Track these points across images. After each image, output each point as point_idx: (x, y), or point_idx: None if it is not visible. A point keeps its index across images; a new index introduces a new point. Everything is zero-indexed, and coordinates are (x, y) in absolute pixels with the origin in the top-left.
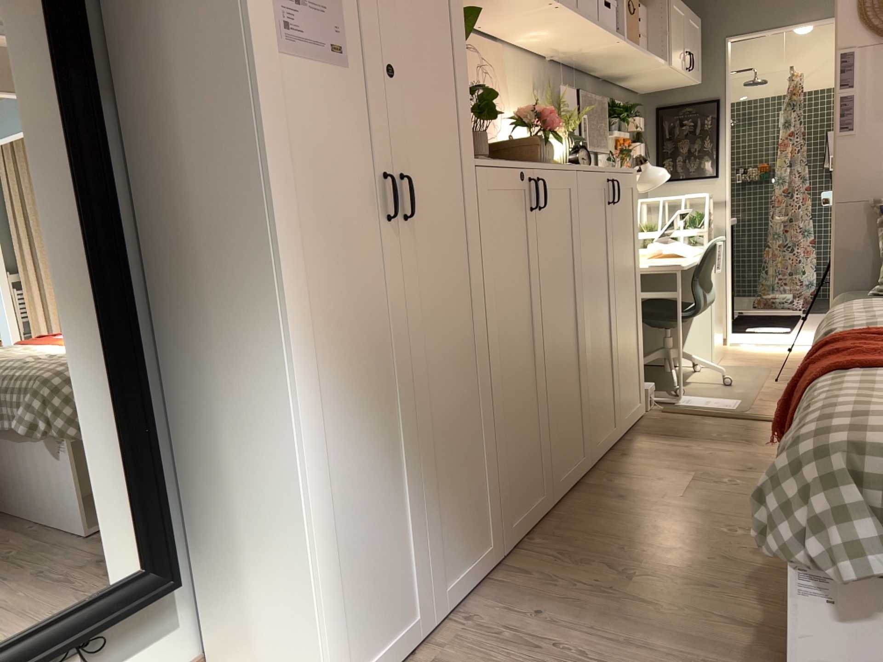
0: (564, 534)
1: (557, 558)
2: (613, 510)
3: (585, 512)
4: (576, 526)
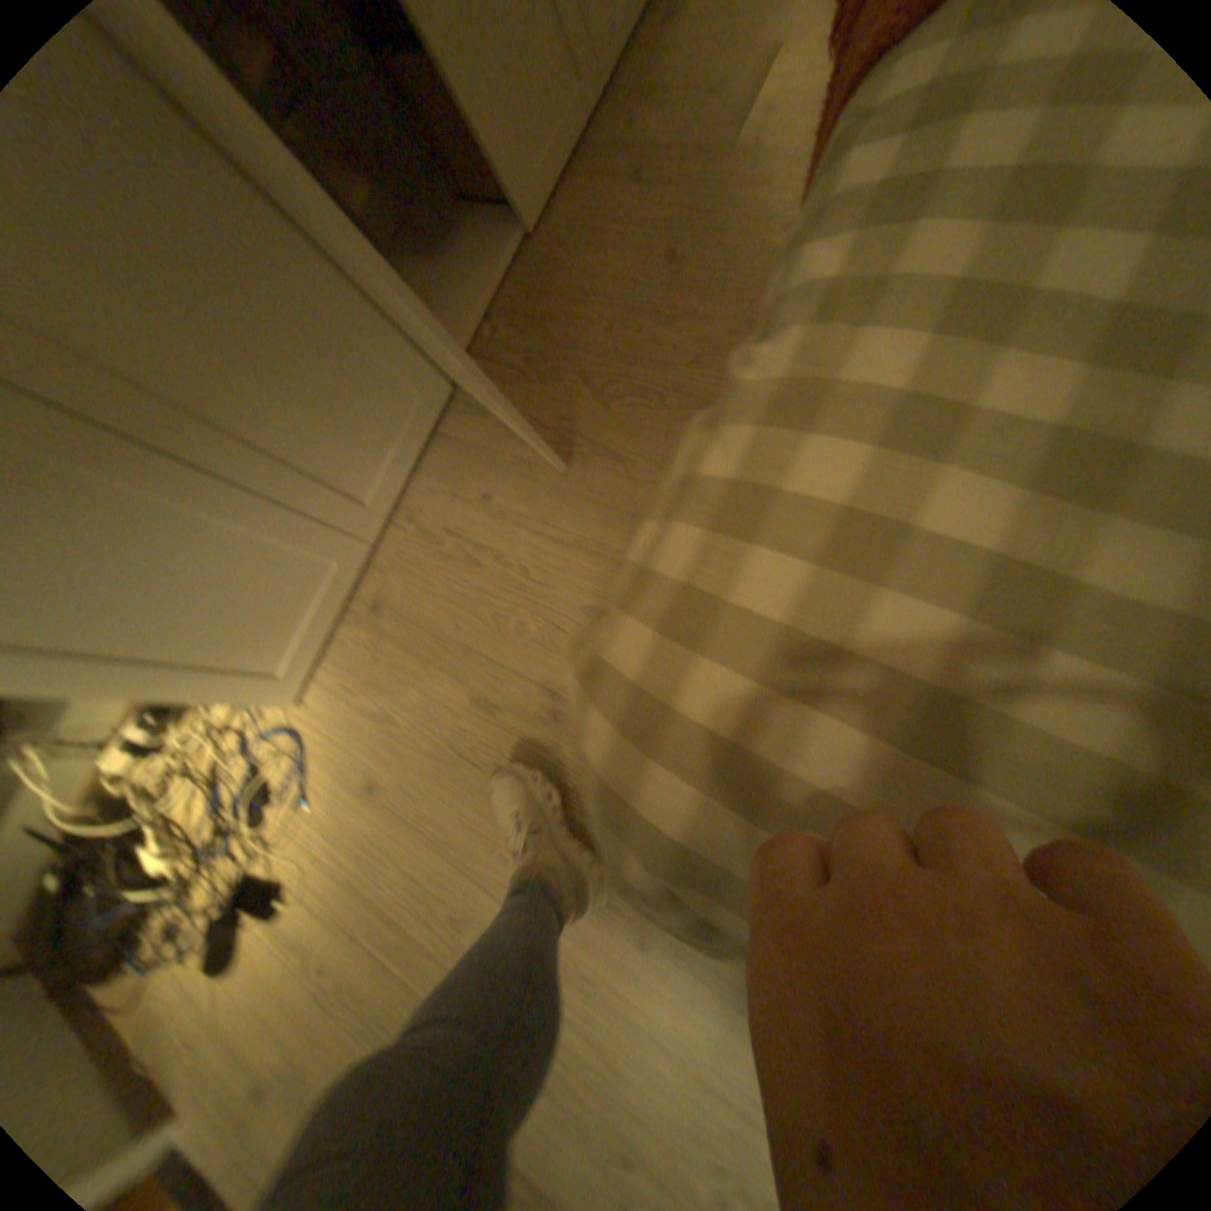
0: (543, 299)
1: (528, 363)
2: (620, 212)
3: (579, 230)
4: (562, 273)
